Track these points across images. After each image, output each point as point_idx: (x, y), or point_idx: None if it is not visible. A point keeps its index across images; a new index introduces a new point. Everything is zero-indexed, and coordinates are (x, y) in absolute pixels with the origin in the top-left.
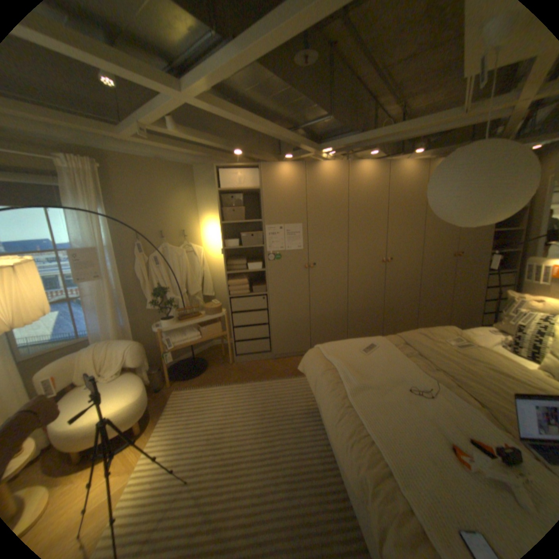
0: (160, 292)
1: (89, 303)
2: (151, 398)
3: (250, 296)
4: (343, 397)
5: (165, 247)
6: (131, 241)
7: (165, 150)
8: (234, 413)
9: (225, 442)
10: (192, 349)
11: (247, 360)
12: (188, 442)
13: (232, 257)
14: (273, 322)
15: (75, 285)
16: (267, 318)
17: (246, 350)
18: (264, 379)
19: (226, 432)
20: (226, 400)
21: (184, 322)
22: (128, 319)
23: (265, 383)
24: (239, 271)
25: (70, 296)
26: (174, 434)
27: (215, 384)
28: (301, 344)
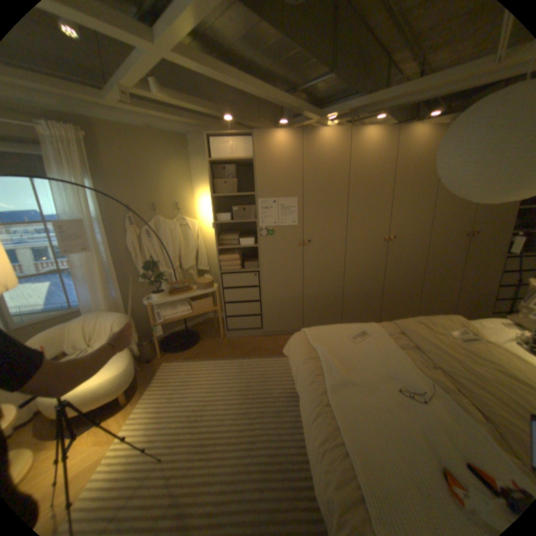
0: (151, 265)
1: (80, 275)
2: (142, 368)
3: (241, 272)
4: (322, 392)
5: (157, 220)
6: (122, 213)
7: (156, 117)
8: (218, 391)
9: (204, 420)
10: (185, 322)
11: (239, 335)
12: (169, 417)
13: (225, 232)
14: (264, 299)
15: (64, 257)
16: (259, 295)
17: (238, 325)
18: (253, 356)
19: (207, 410)
20: (212, 375)
21: (175, 296)
22: (120, 291)
23: (252, 361)
24: (231, 246)
25: (61, 267)
26: (157, 407)
27: (205, 358)
28: (293, 323)
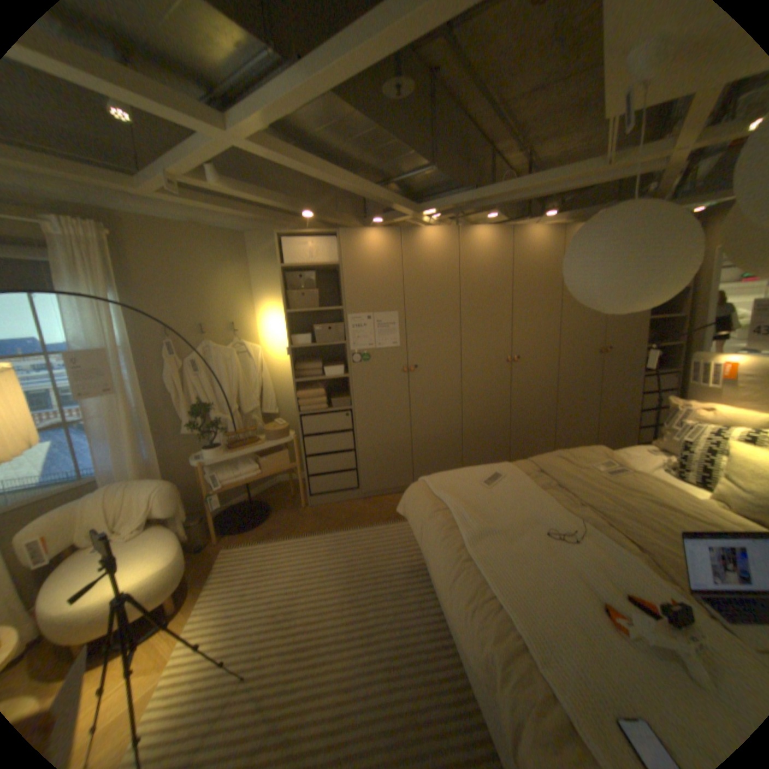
0: (200, 410)
1: (97, 428)
2: (190, 561)
3: (328, 413)
4: (459, 547)
5: (206, 346)
6: (157, 339)
7: (204, 211)
8: (309, 577)
9: (297, 618)
10: (248, 489)
11: (326, 502)
12: (245, 620)
13: (302, 359)
14: (361, 447)
15: (75, 403)
16: (353, 442)
17: (325, 487)
18: (351, 527)
19: (299, 603)
20: (297, 558)
21: (236, 452)
22: (154, 450)
23: (351, 533)
24: (313, 378)
25: (67, 419)
26: (223, 610)
27: (282, 537)
28: (400, 477)
